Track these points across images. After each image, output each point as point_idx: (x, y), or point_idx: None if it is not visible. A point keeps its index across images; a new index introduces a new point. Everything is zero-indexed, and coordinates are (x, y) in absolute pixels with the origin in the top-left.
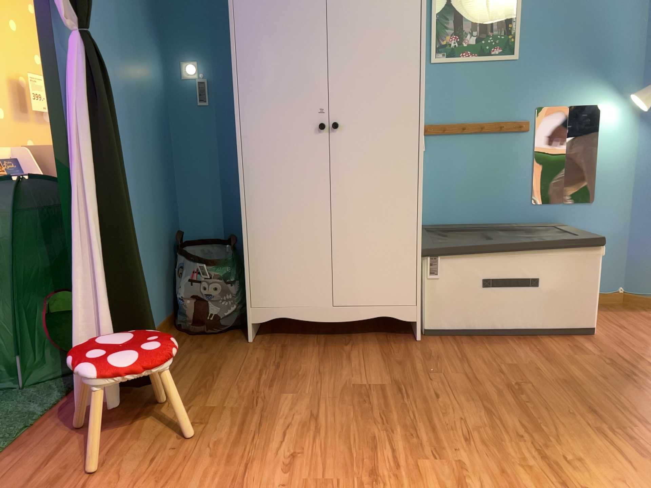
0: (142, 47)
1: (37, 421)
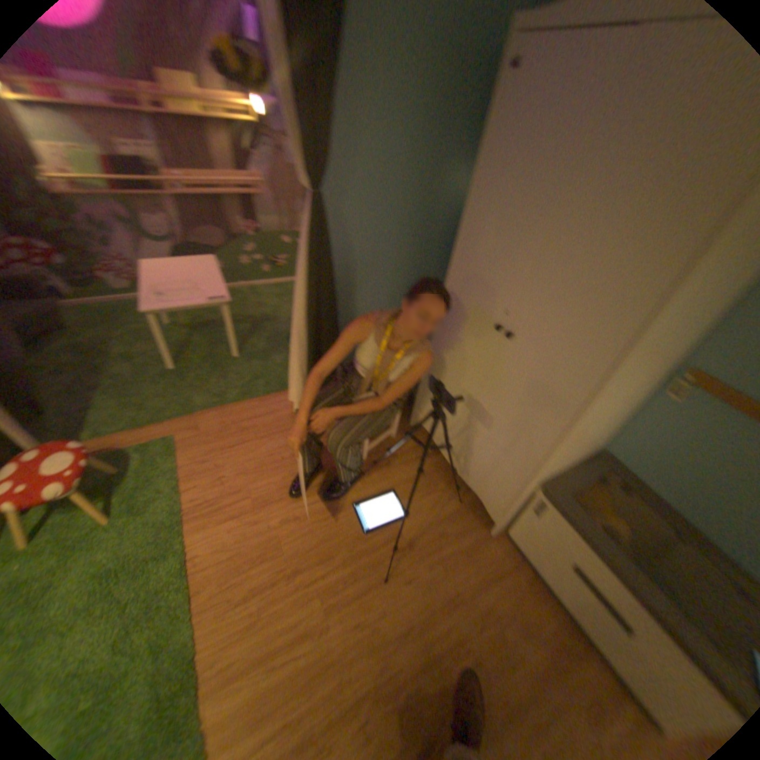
0: (440, 170)
1: (281, 394)
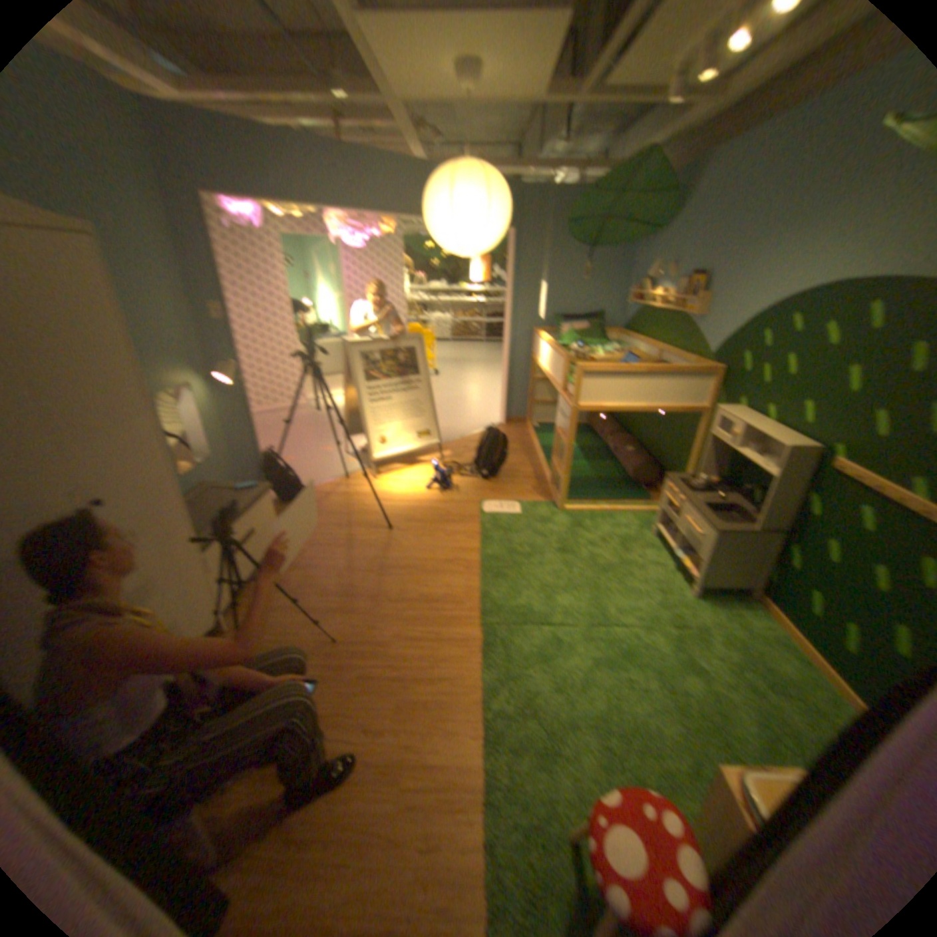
0: None
1: None
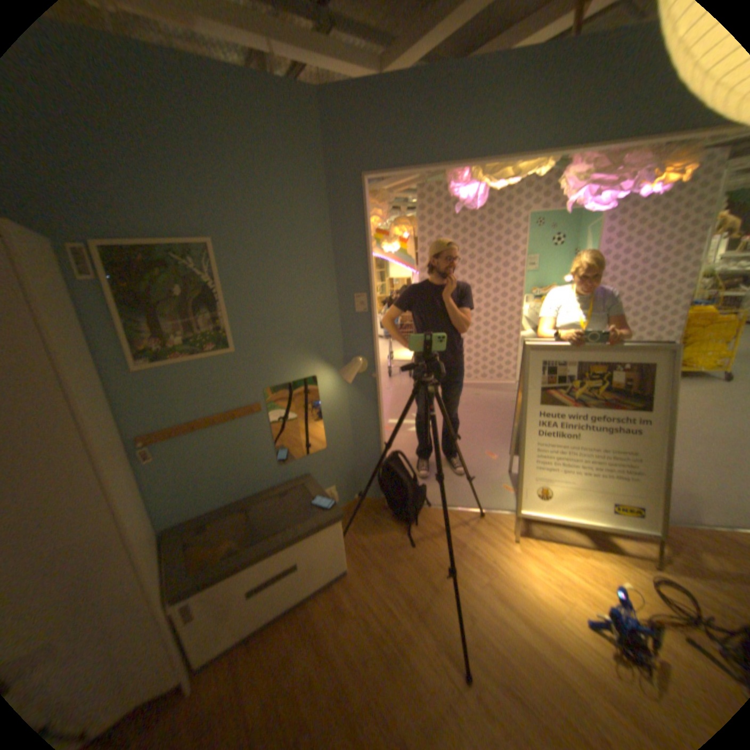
0: None
1: None
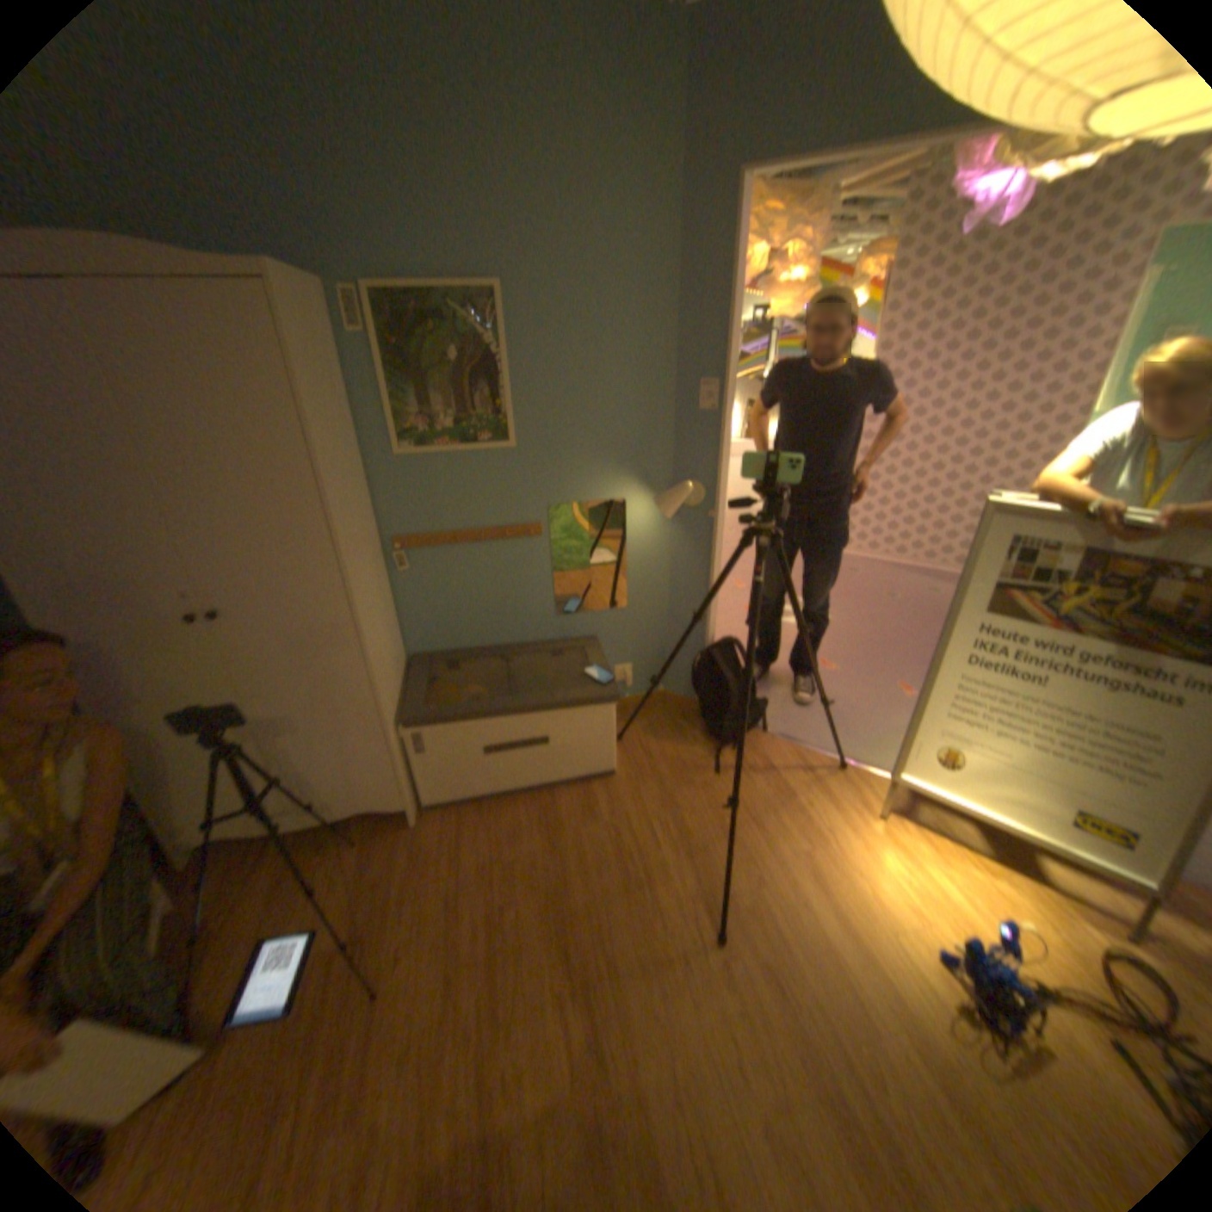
0: None
1: None
